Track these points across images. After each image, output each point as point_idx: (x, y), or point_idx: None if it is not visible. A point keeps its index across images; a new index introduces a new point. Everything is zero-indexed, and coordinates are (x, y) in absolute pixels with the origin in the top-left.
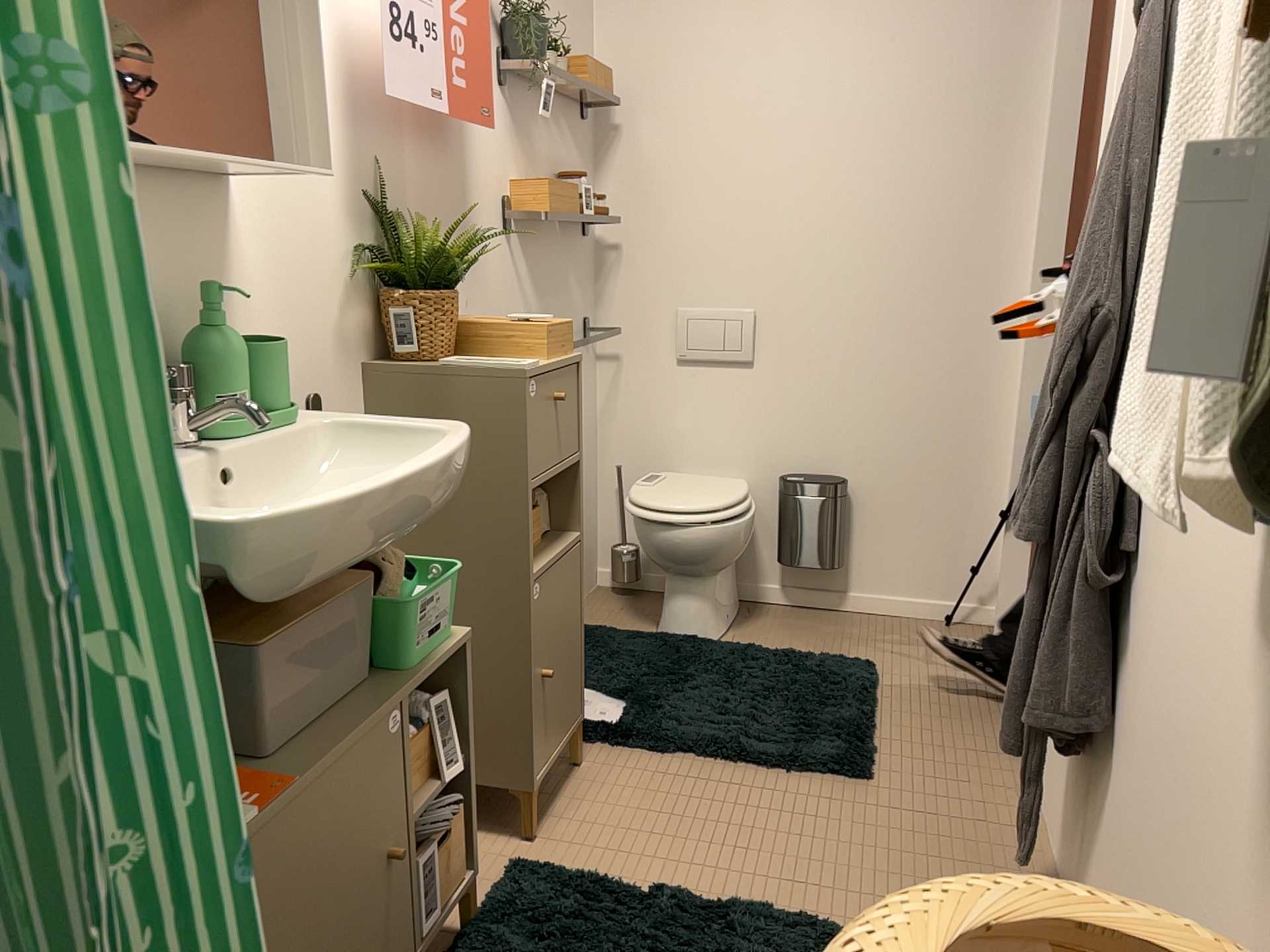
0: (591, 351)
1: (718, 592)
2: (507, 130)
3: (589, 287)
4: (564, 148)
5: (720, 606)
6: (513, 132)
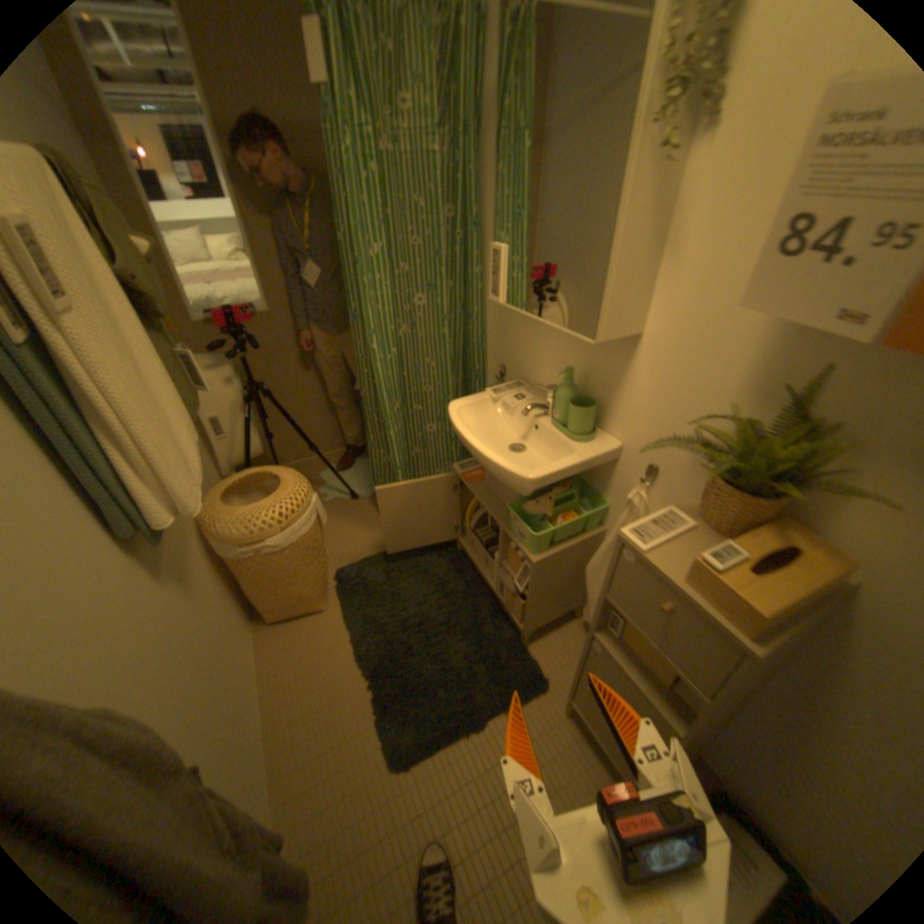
0: None
1: None
2: None
3: None
4: None
5: None
6: None
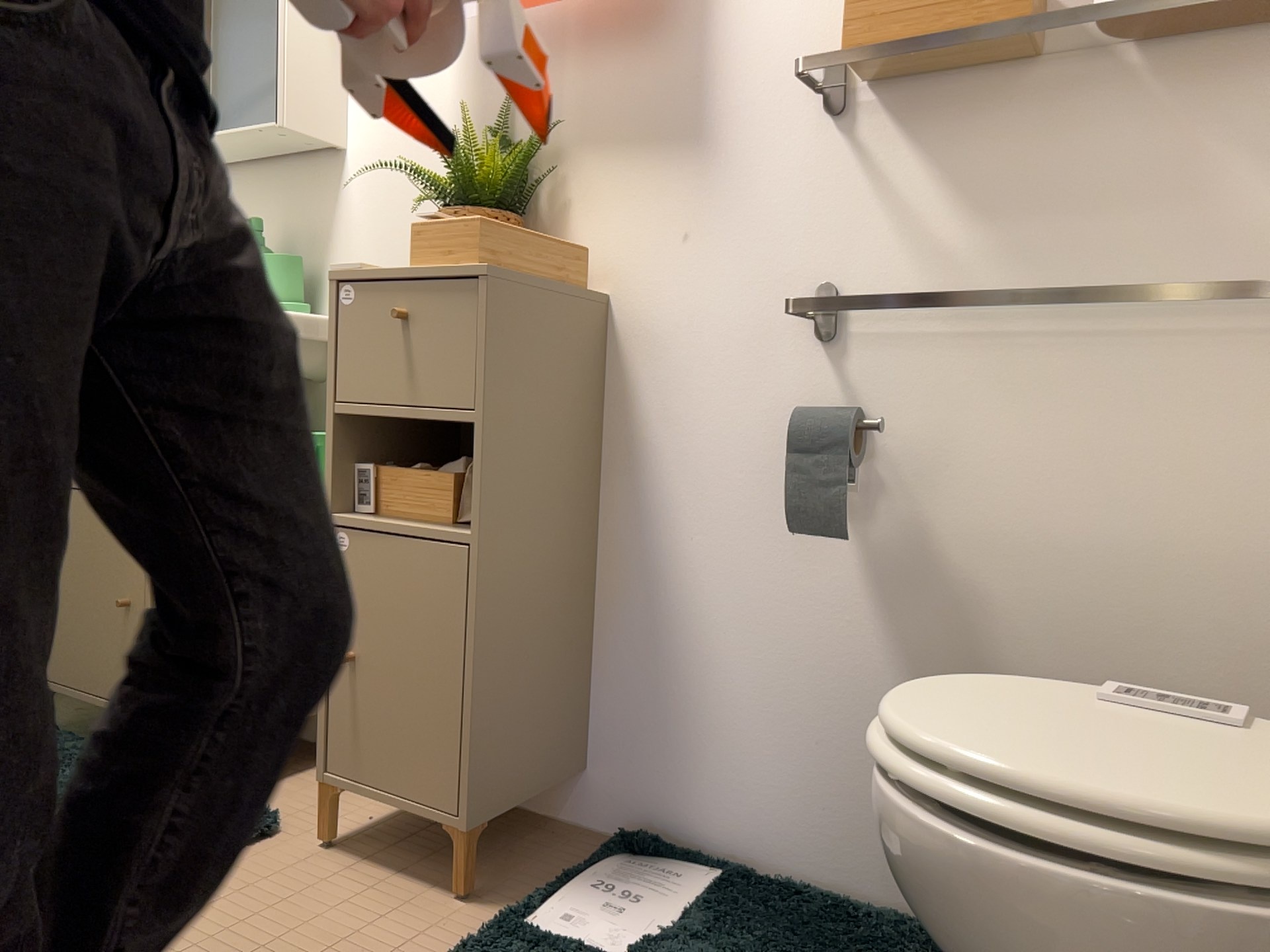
0: None
1: None
2: None
3: None
4: None
5: None
6: None
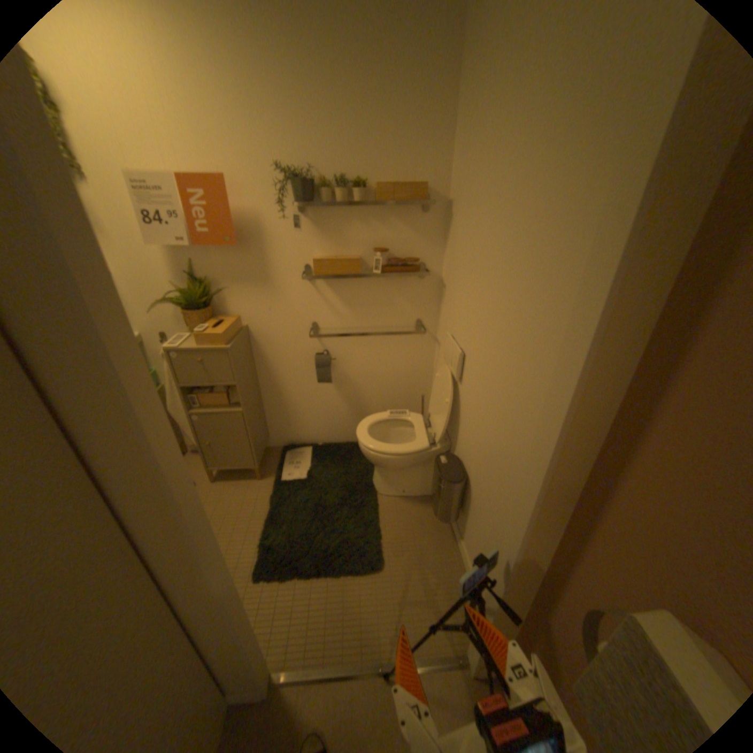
0: (423, 335)
1: (392, 477)
2: (307, 230)
3: (425, 303)
4: (388, 229)
5: (392, 483)
6: (314, 230)
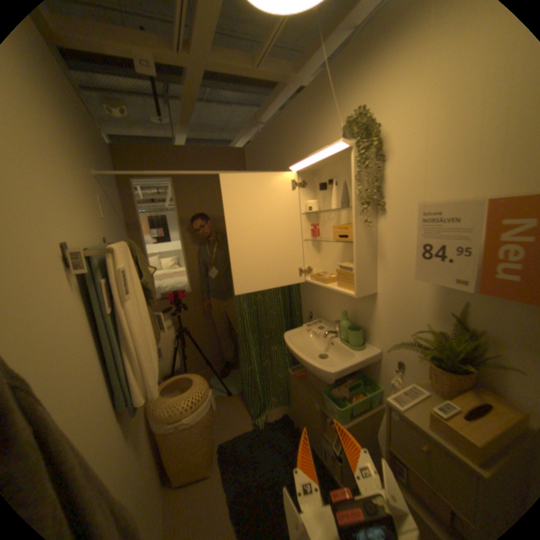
0: None
1: None
2: None
3: None
4: None
5: None
6: None
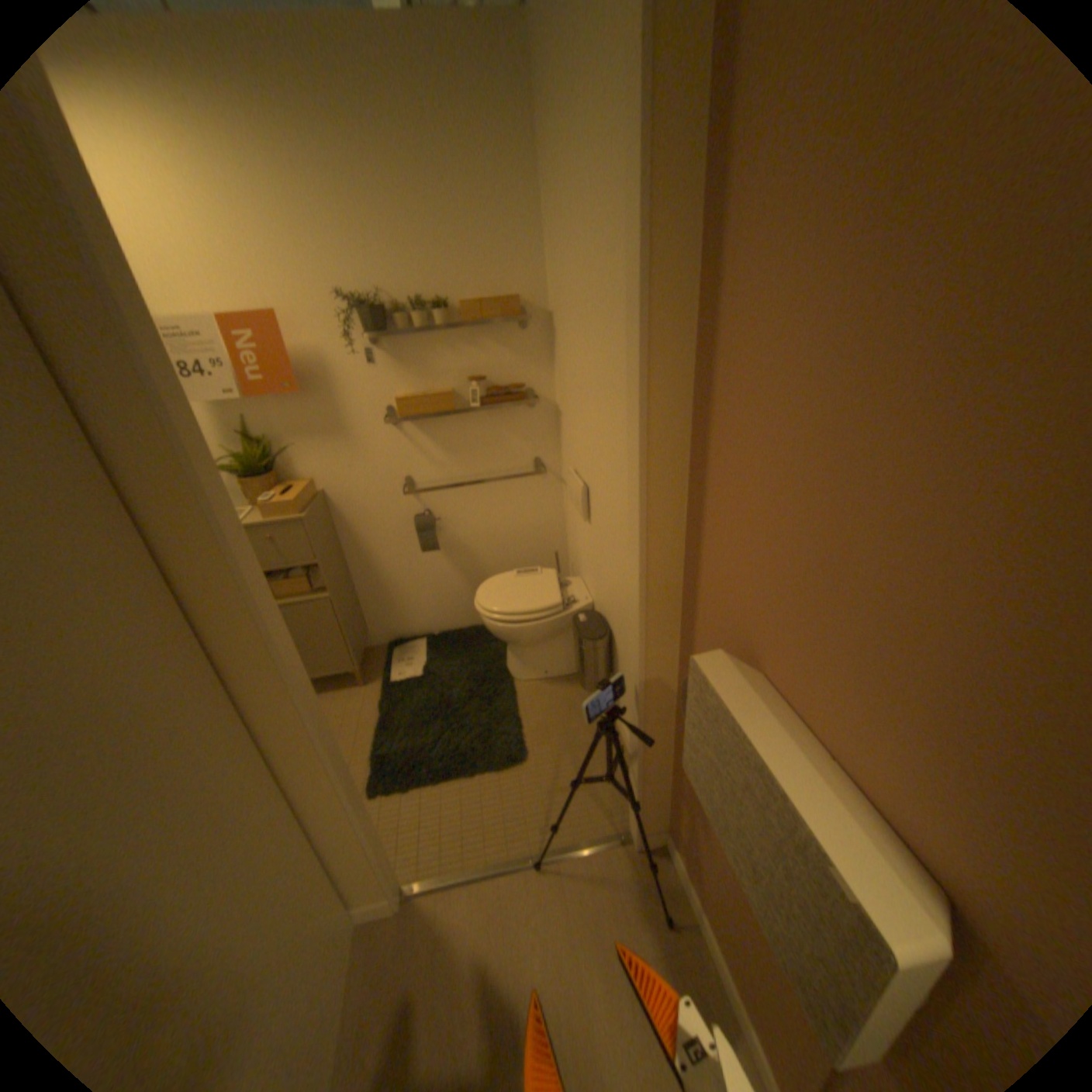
0: (545, 477)
1: (528, 656)
2: (384, 366)
3: (541, 437)
4: (482, 354)
5: (529, 664)
6: (392, 364)
